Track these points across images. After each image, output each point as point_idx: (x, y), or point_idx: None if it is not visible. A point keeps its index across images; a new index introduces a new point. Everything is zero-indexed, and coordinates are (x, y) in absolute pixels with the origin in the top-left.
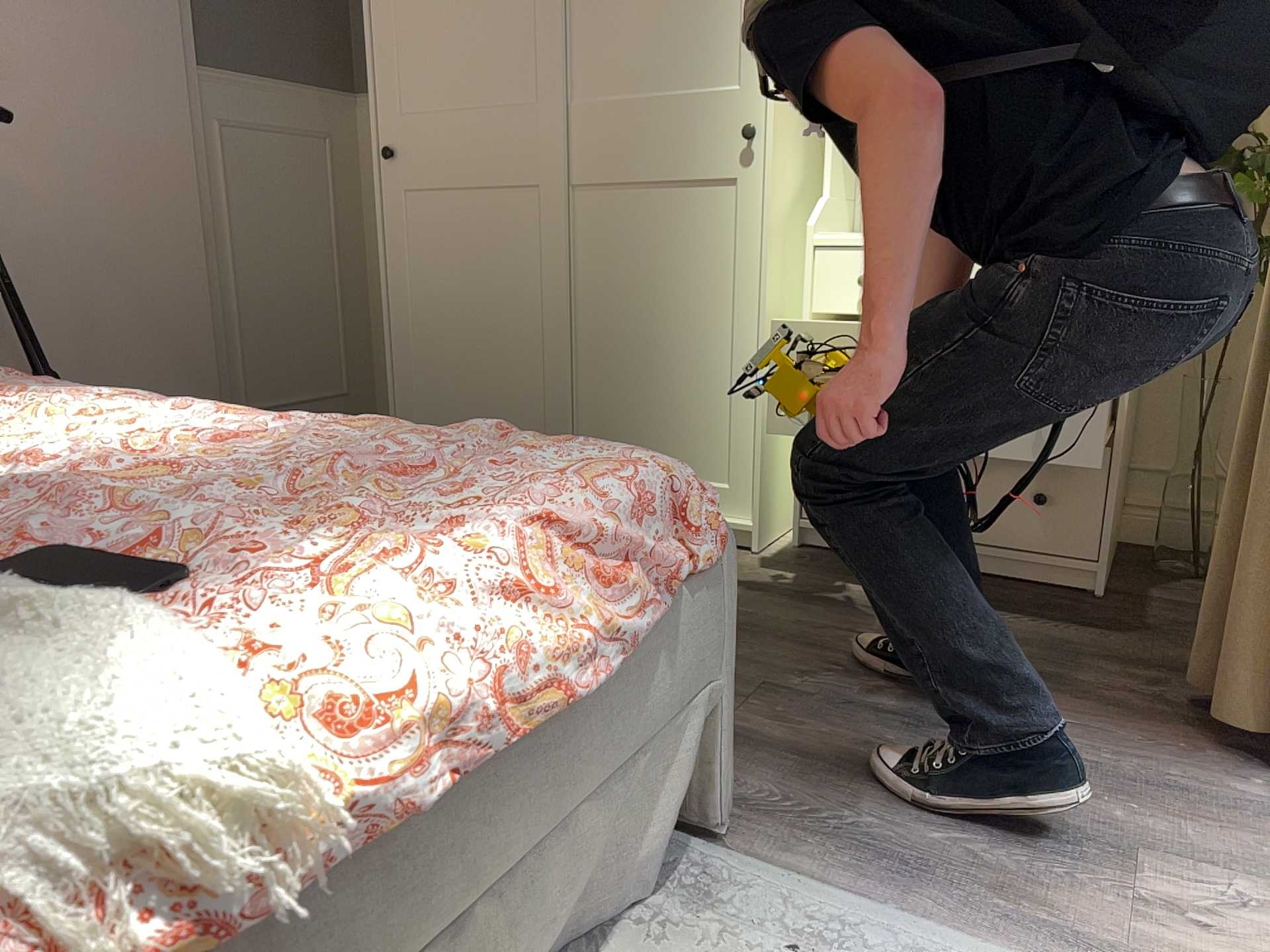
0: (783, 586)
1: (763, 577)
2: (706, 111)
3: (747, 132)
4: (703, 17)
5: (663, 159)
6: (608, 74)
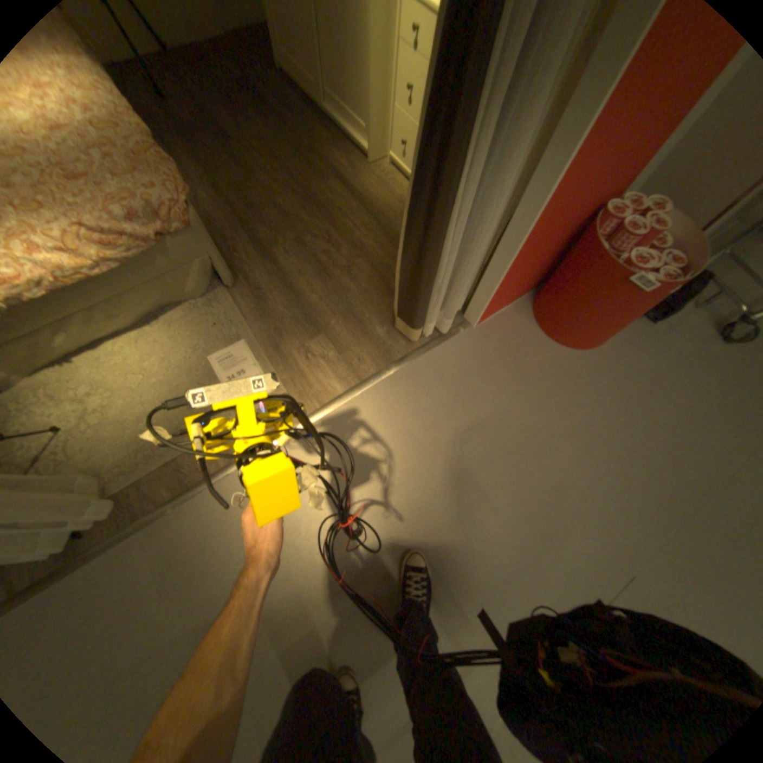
0: (358, 186)
1: (357, 178)
2: None
3: None
4: None
5: None
6: None
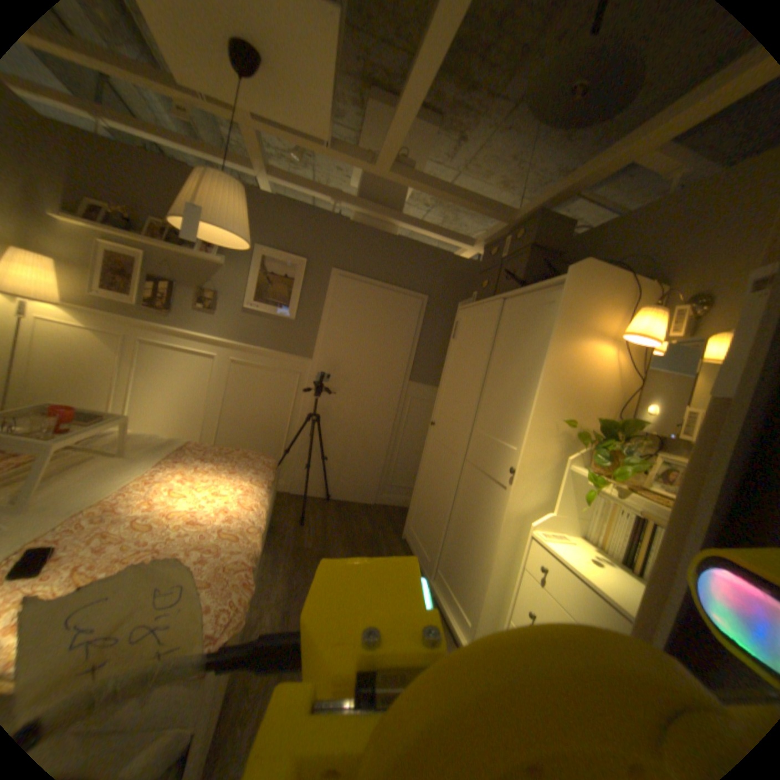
0: None
1: None
2: (505, 453)
3: (511, 470)
4: (514, 414)
5: (489, 464)
6: (485, 423)
